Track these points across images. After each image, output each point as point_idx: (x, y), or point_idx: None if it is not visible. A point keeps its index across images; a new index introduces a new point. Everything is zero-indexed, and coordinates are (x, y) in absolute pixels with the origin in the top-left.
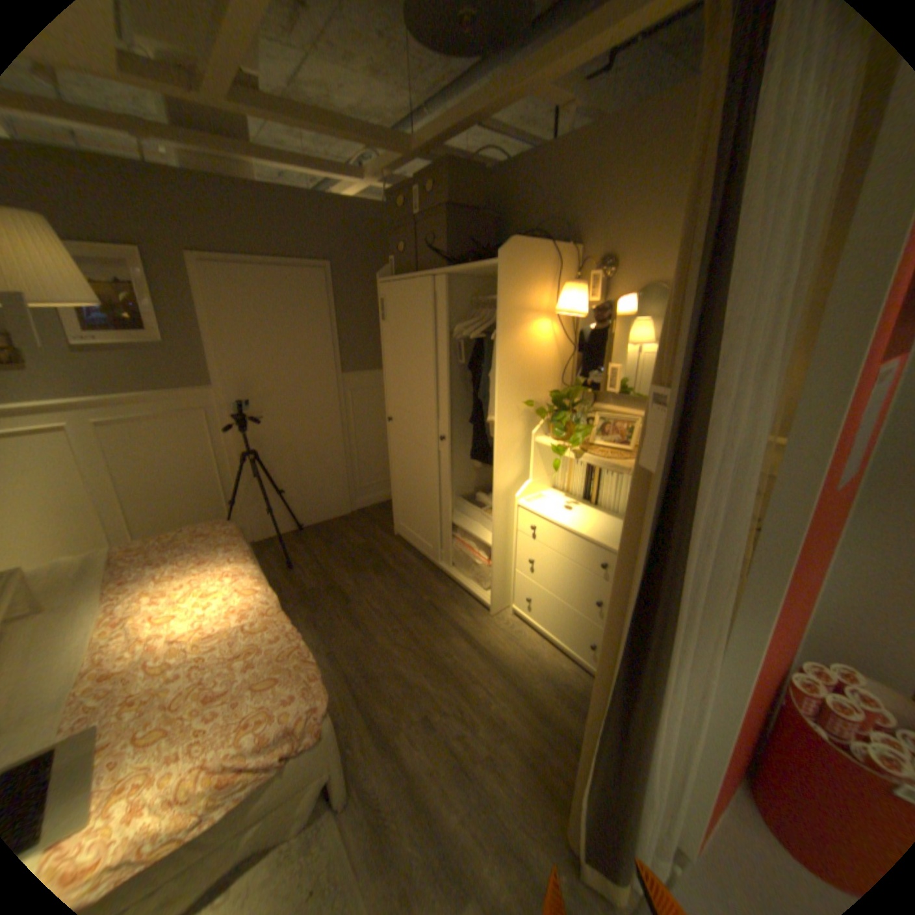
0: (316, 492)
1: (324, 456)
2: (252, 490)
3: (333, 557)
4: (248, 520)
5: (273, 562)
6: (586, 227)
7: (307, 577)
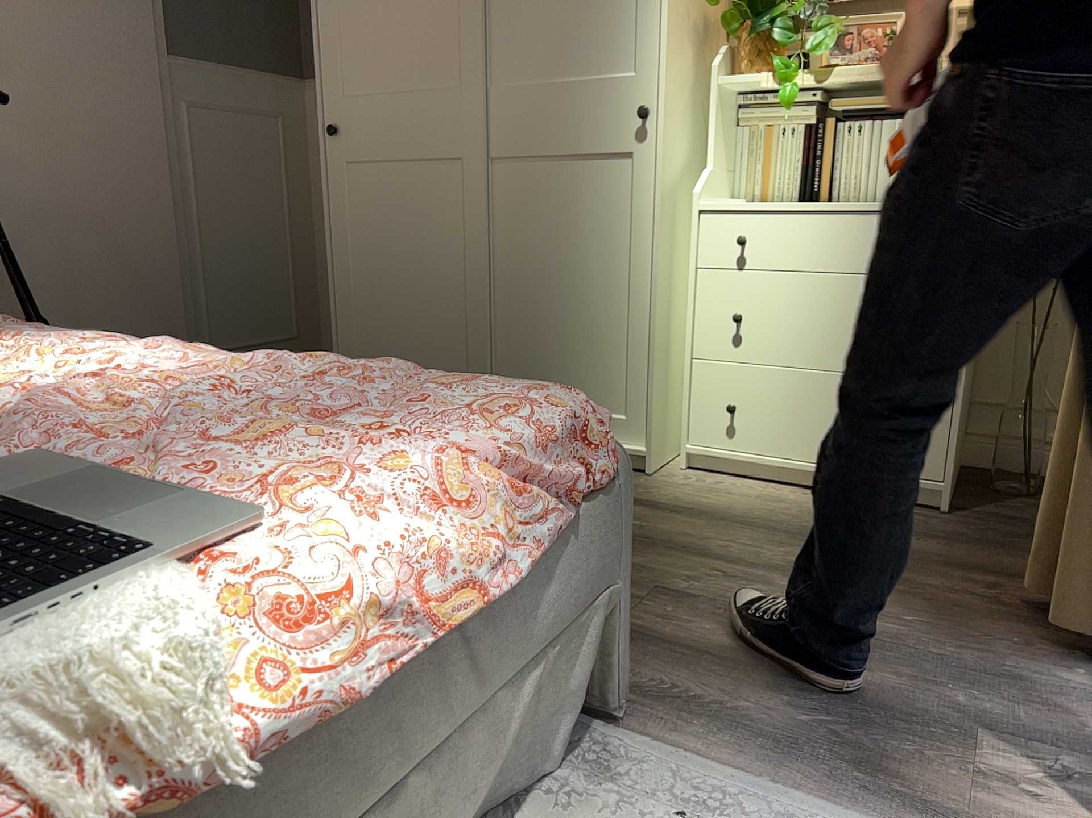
0: None
1: (136, 253)
2: None
3: None
4: None
5: None
6: None
7: None
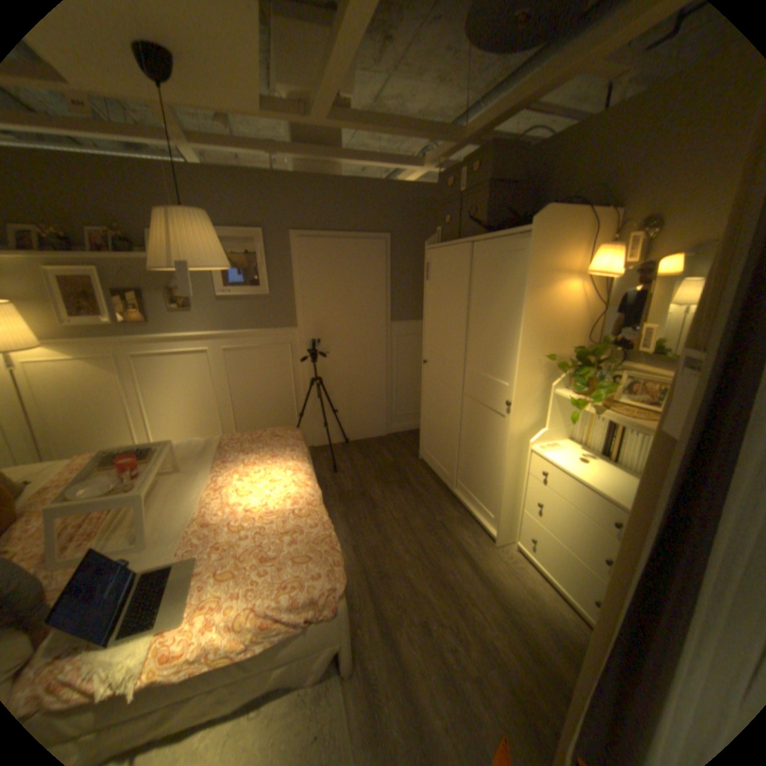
0: (361, 414)
1: (370, 386)
2: (316, 407)
3: (368, 469)
4: (311, 430)
5: (324, 464)
6: (629, 190)
7: (346, 480)
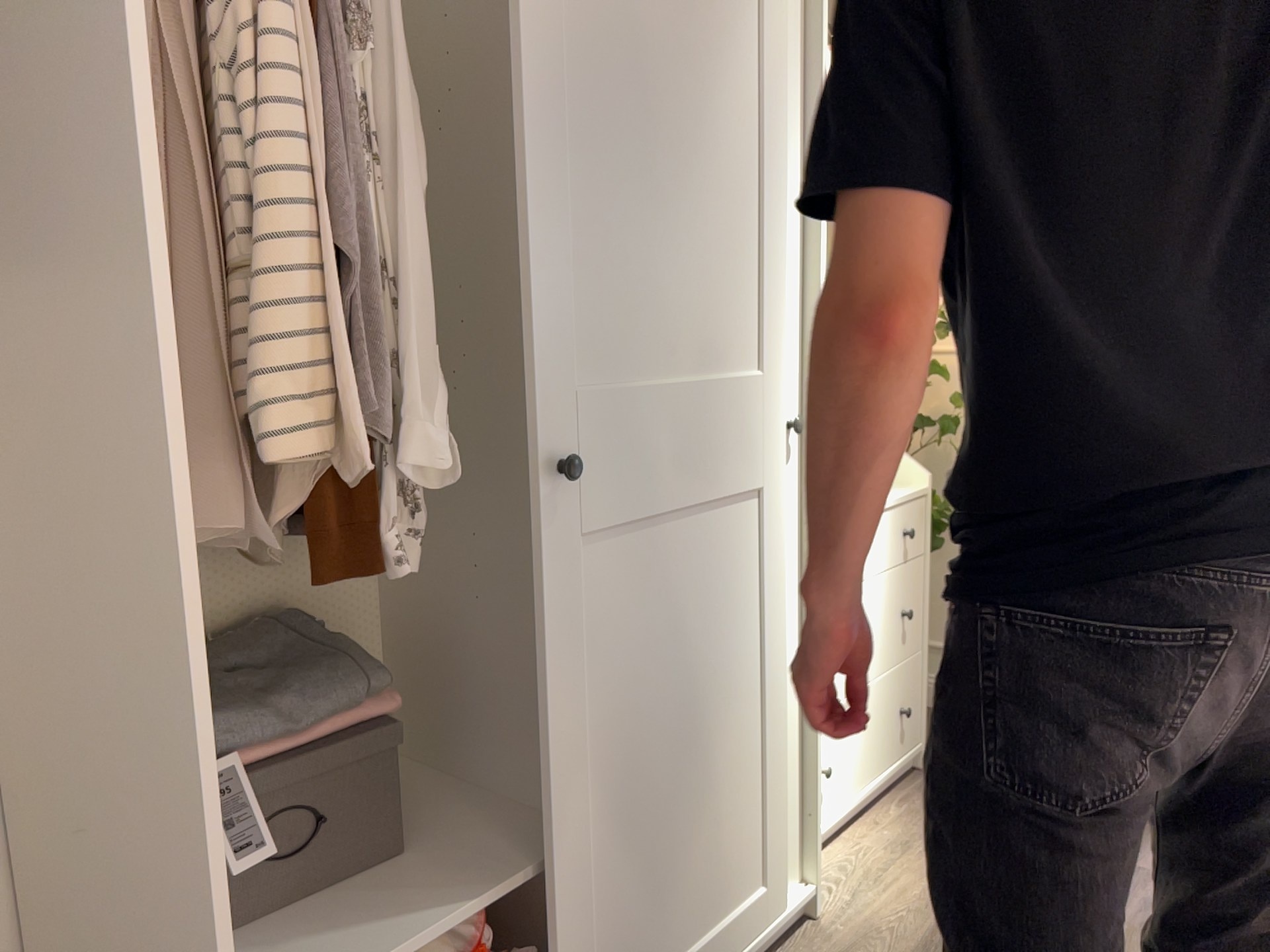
0: None
1: None
2: None
3: None
4: None
5: None
6: None
7: None
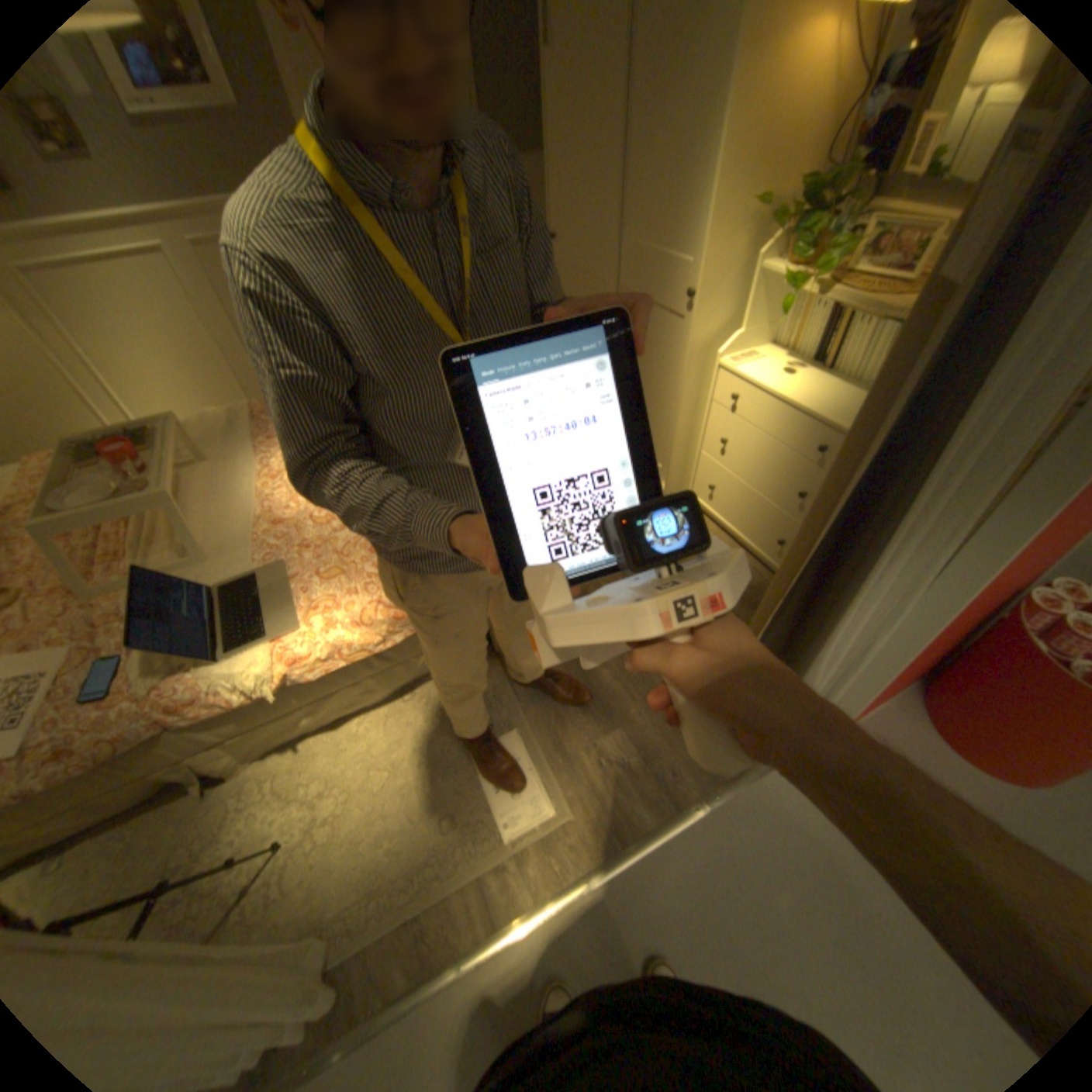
0: None
1: None
2: None
3: None
4: None
5: None
6: None
7: None
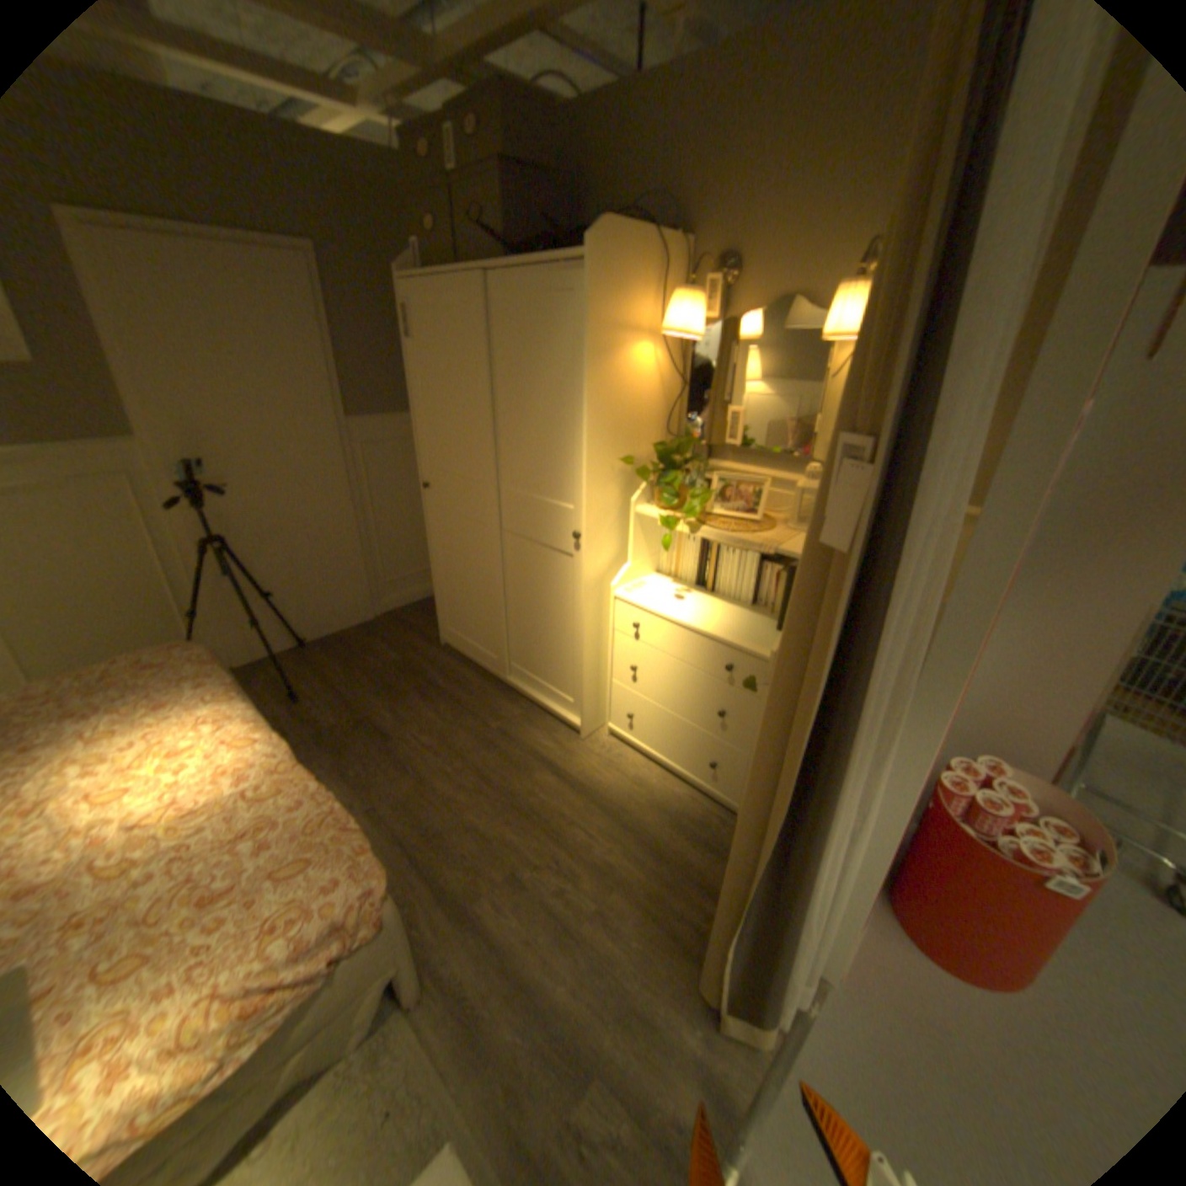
0: (320, 593)
1: (328, 541)
2: (221, 596)
3: (357, 682)
4: (219, 640)
5: (267, 696)
6: (697, 209)
7: (321, 712)
